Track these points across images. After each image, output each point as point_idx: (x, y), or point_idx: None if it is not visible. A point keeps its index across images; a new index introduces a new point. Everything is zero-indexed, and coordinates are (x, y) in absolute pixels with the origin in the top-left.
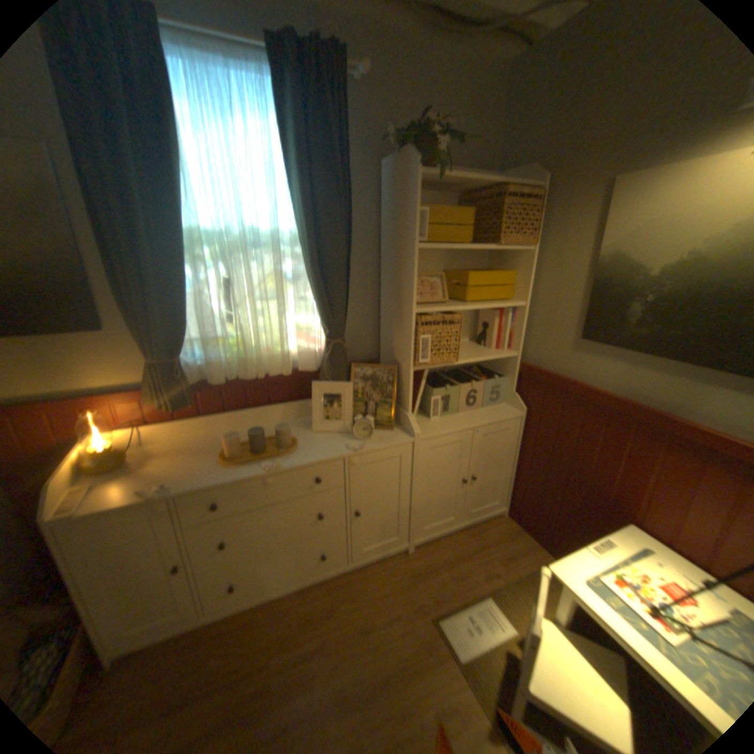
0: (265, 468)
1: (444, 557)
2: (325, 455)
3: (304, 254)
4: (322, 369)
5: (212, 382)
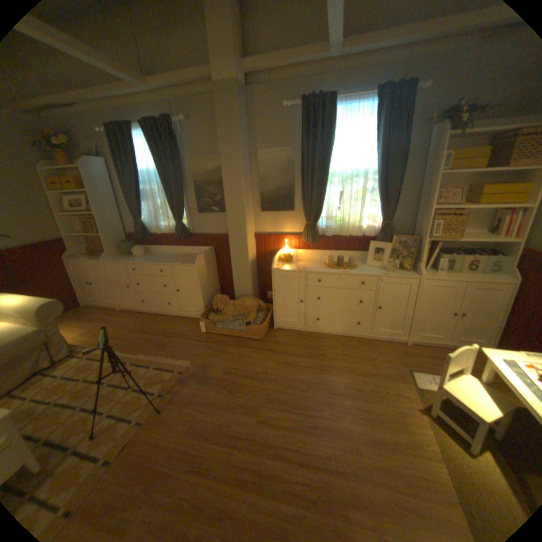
0: (341, 270)
1: (430, 354)
2: (369, 273)
3: (378, 179)
4: (377, 235)
5: (326, 234)
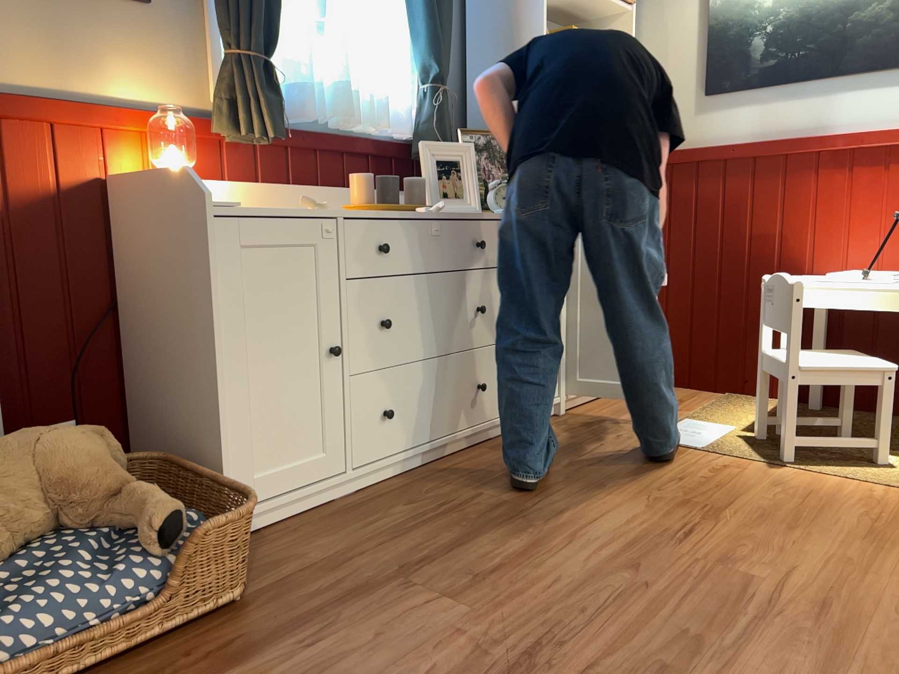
0: (426, 207)
1: (604, 410)
2: (478, 213)
3: None
4: (417, 134)
5: (302, 113)
